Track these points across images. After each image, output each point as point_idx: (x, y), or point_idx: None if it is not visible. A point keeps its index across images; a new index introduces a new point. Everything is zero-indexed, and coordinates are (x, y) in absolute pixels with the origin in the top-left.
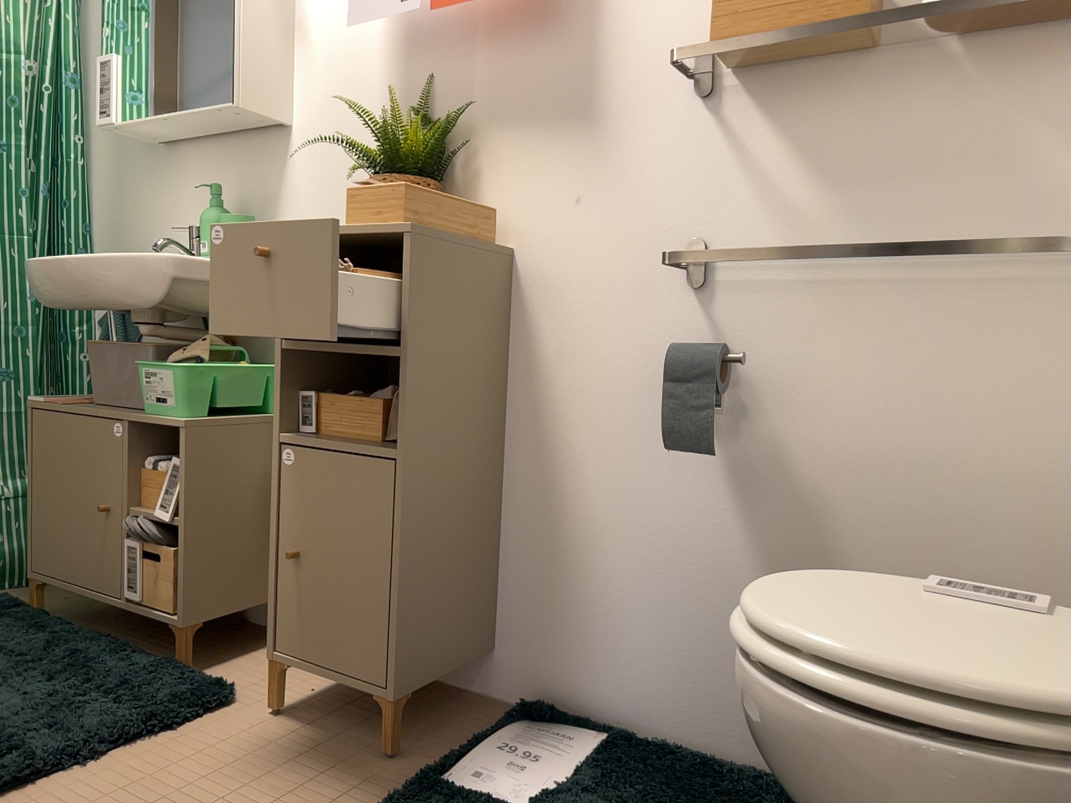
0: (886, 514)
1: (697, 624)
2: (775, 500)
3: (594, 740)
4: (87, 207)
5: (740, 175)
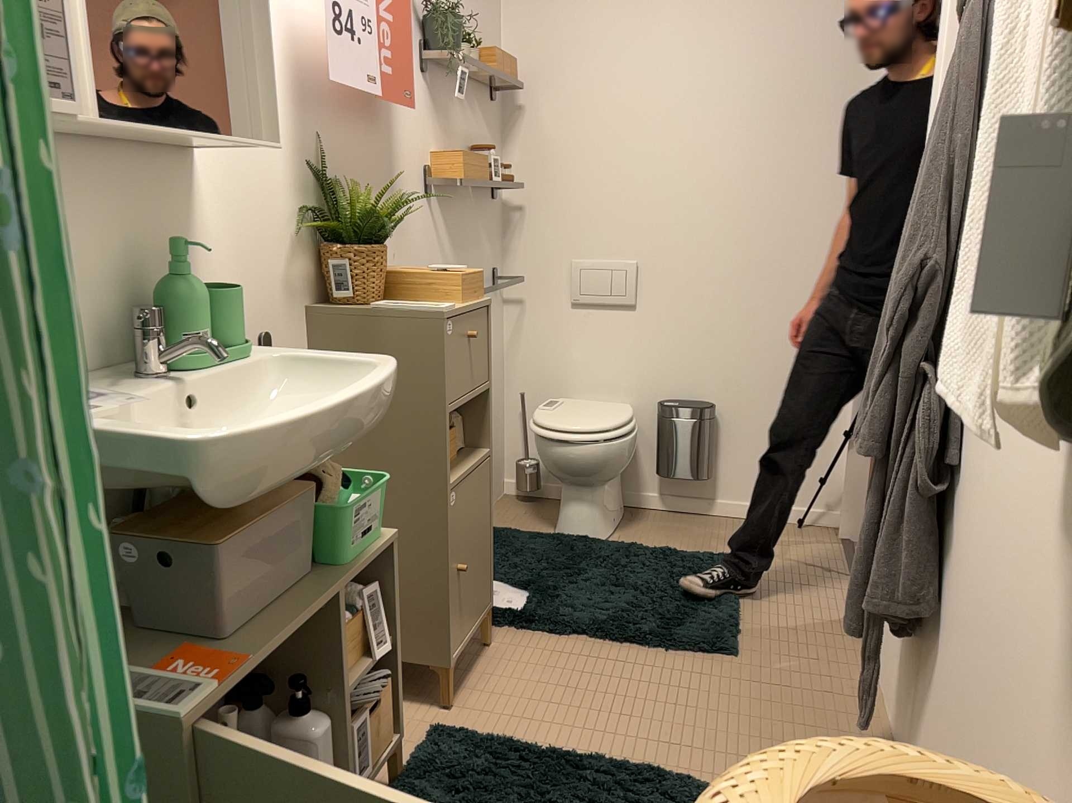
0: None
1: None
2: None
3: None
4: None
5: (441, 250)
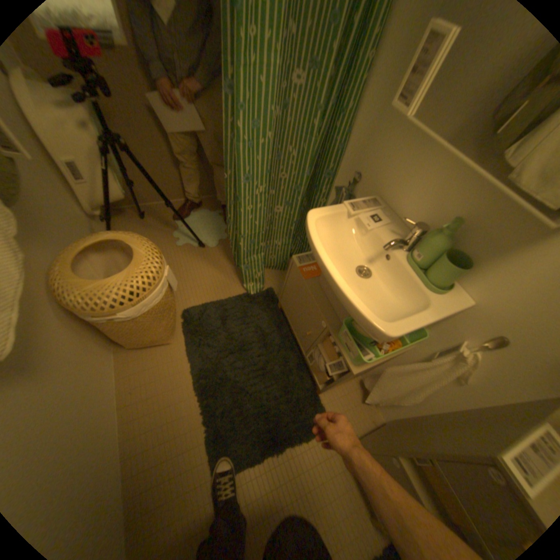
0: None
1: None
2: None
3: None
4: (354, 106)
5: None
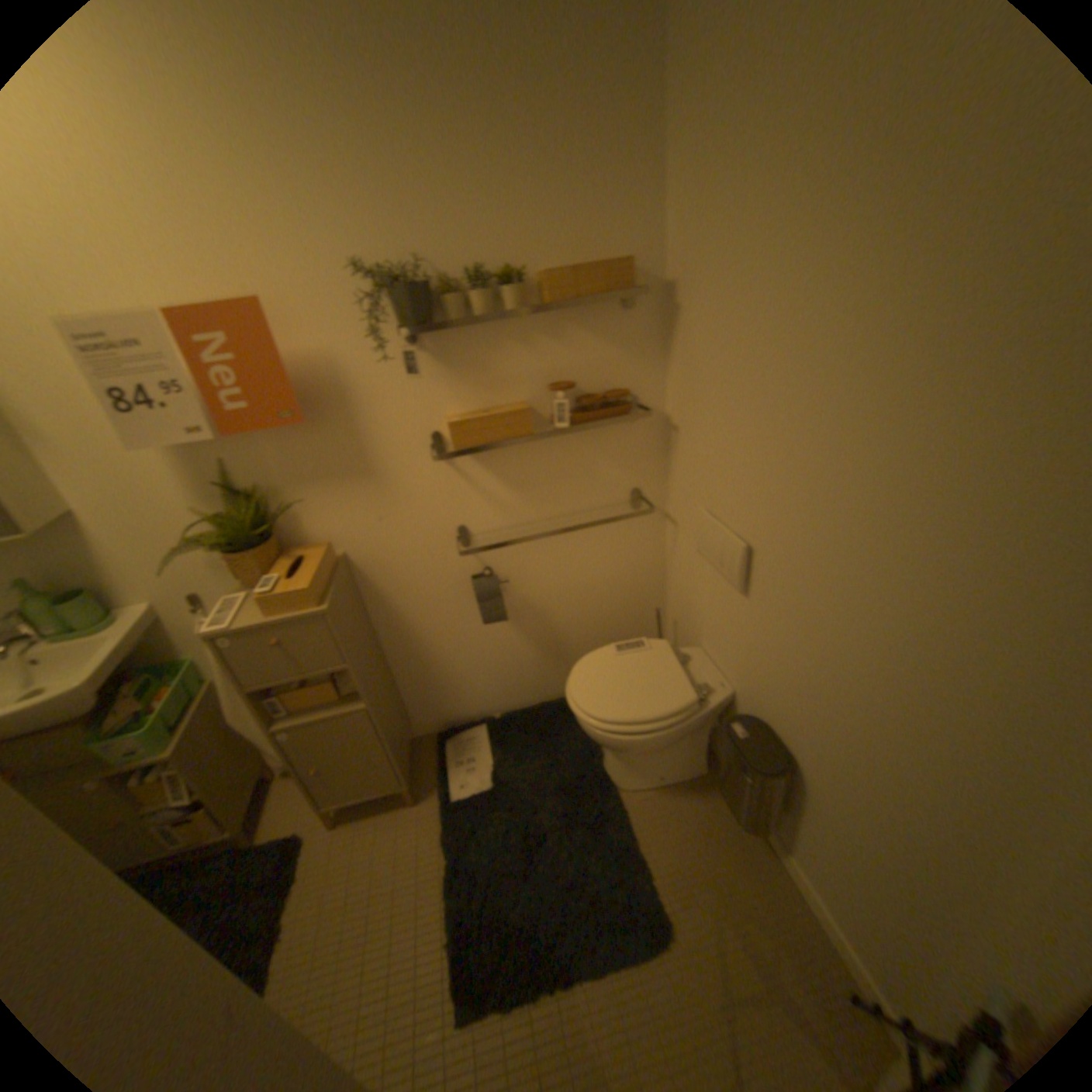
0: (570, 606)
1: (507, 669)
2: (527, 617)
3: (483, 732)
4: None
5: (475, 493)
